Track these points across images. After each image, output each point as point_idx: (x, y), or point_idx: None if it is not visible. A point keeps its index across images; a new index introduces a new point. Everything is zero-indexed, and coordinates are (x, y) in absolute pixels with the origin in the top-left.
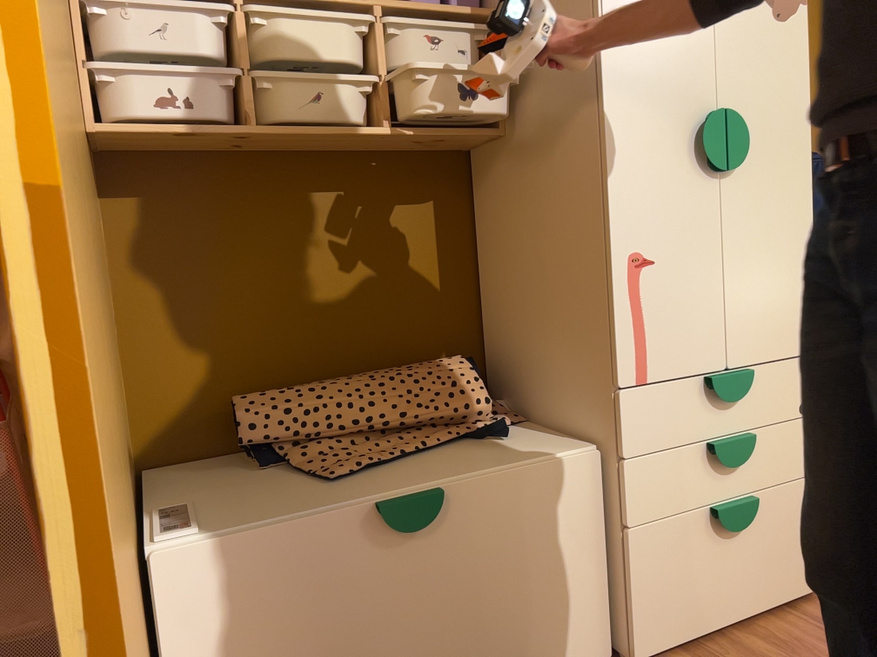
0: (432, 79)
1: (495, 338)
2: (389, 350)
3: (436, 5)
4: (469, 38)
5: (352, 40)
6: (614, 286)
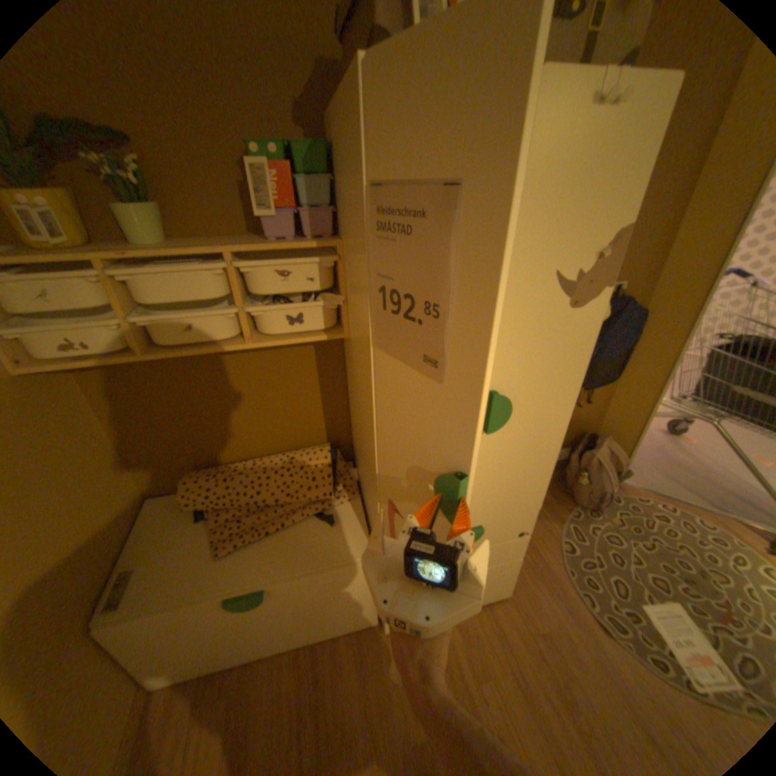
0: (281, 308)
1: (354, 435)
2: (287, 438)
3: (283, 243)
4: (313, 271)
5: (209, 281)
6: (380, 505)
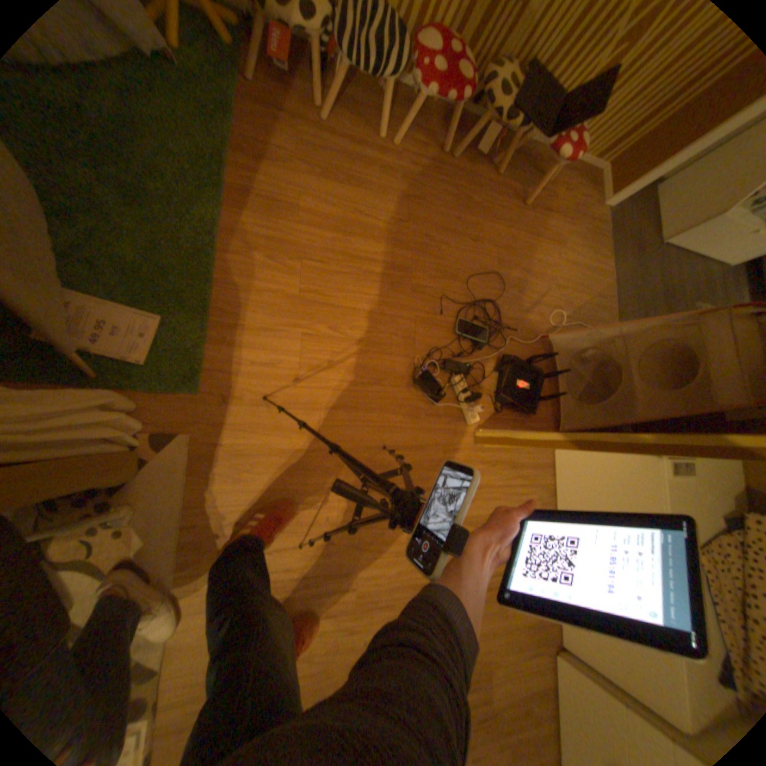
0: None
1: None
2: None
3: None
4: None
5: None
6: None
